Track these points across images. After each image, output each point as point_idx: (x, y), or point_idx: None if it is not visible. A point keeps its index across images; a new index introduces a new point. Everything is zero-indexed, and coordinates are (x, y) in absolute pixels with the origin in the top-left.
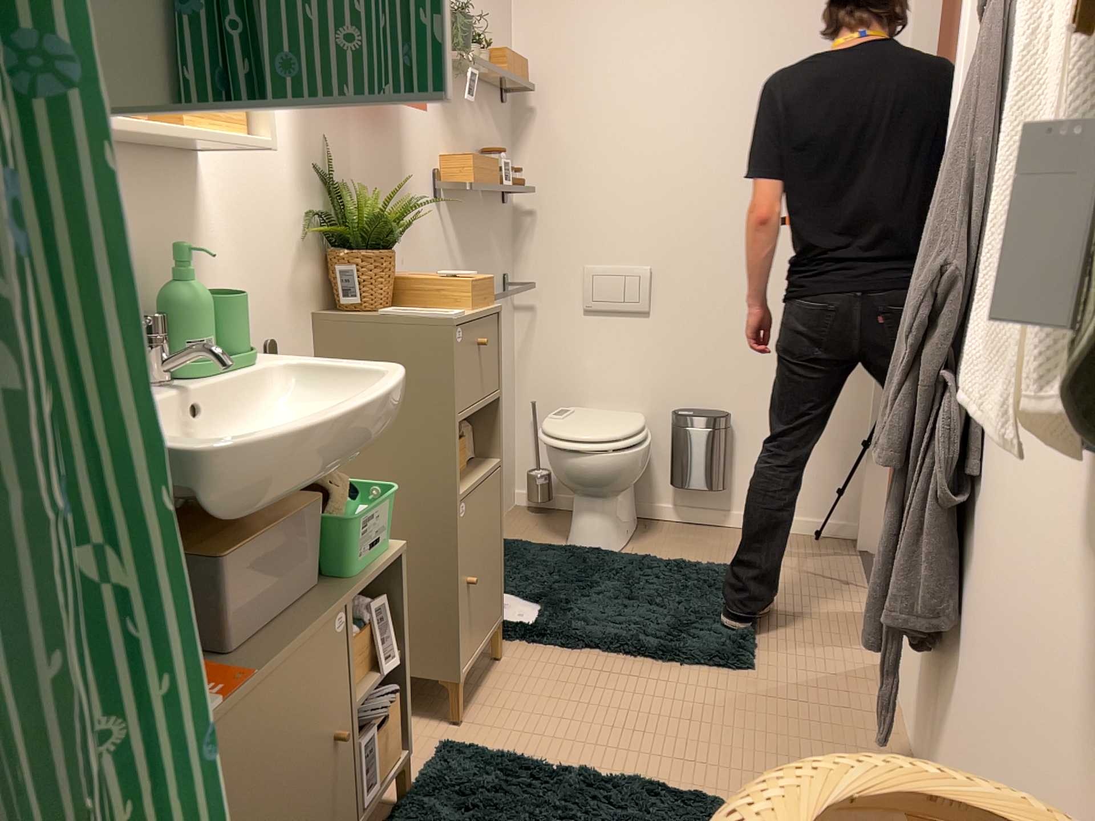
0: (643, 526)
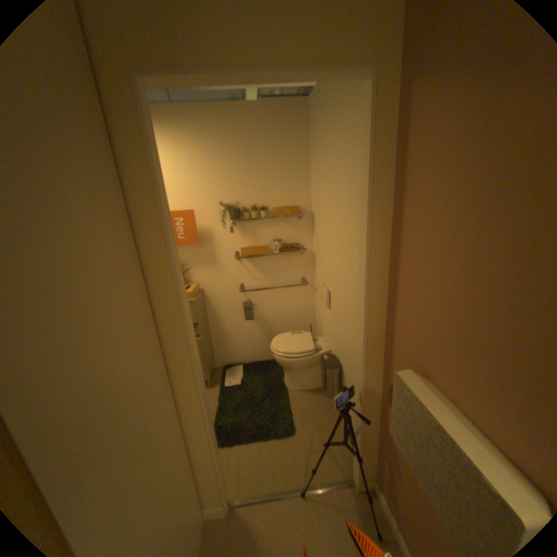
0: (323, 390)
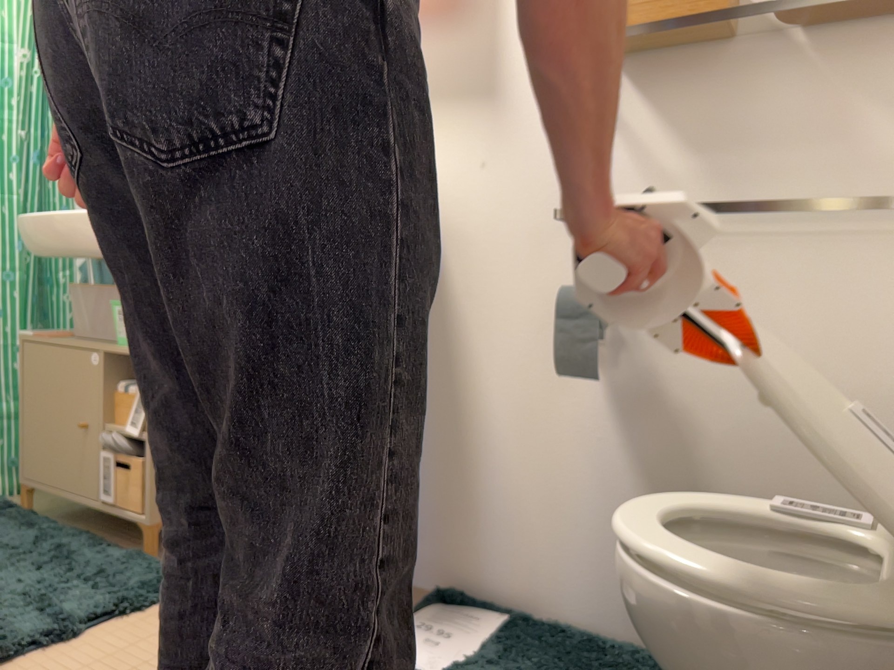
0: None
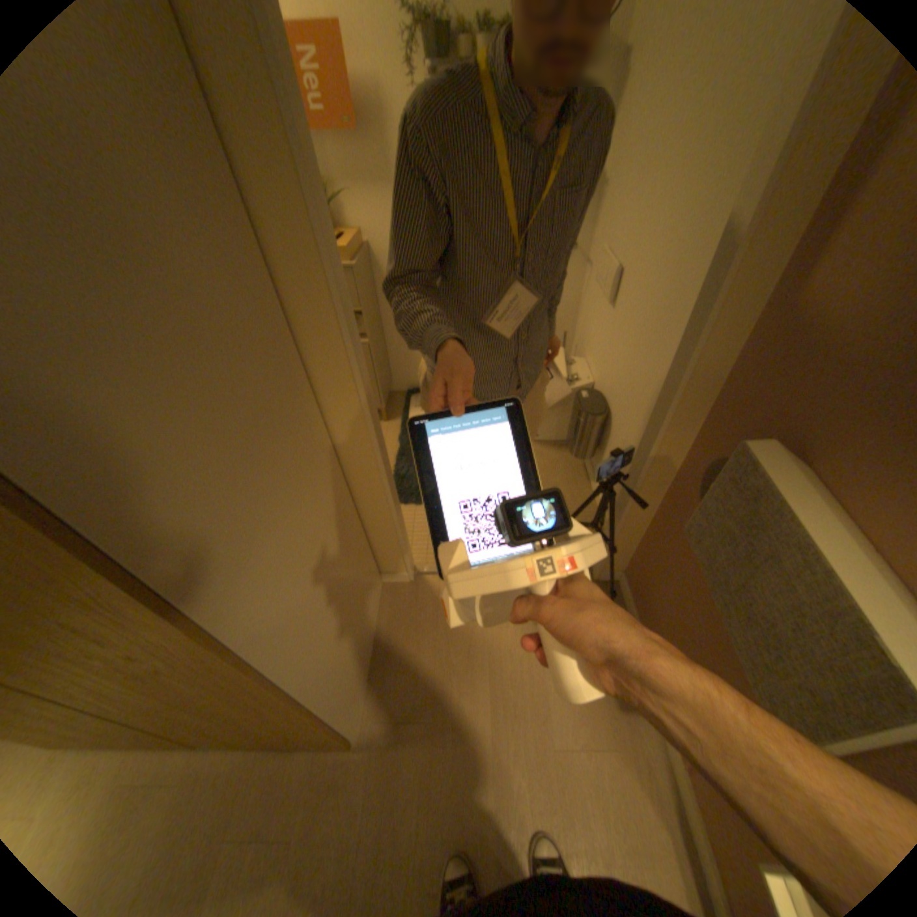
0: (566, 443)
